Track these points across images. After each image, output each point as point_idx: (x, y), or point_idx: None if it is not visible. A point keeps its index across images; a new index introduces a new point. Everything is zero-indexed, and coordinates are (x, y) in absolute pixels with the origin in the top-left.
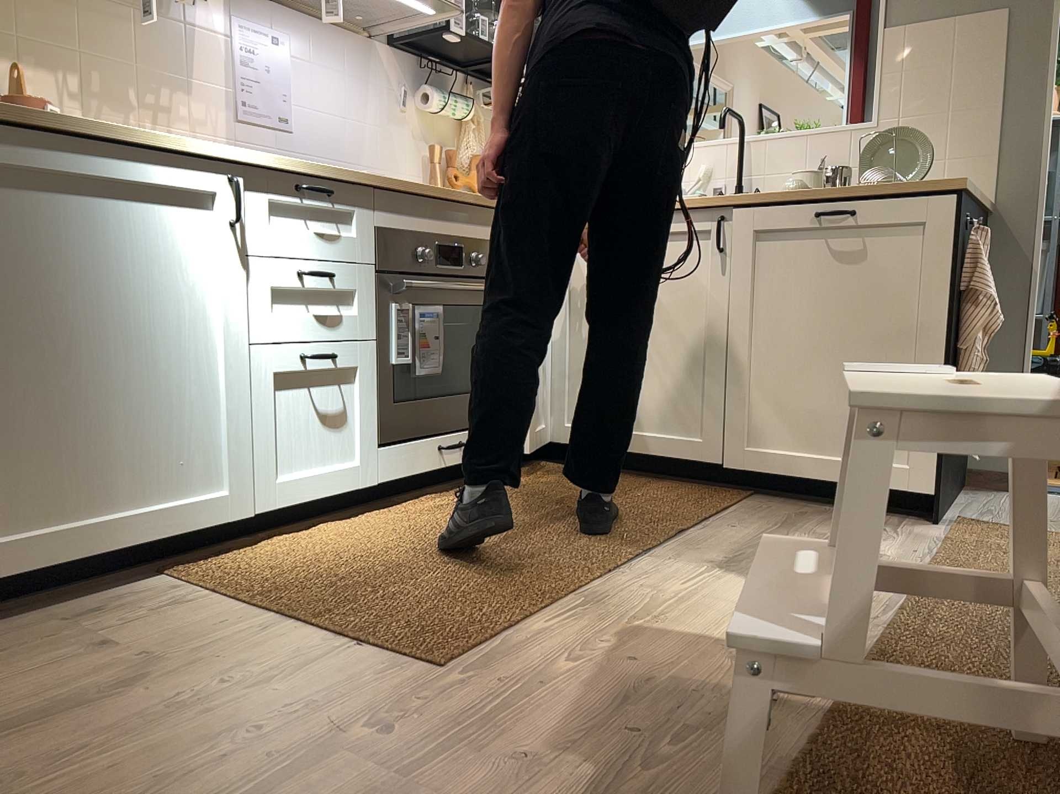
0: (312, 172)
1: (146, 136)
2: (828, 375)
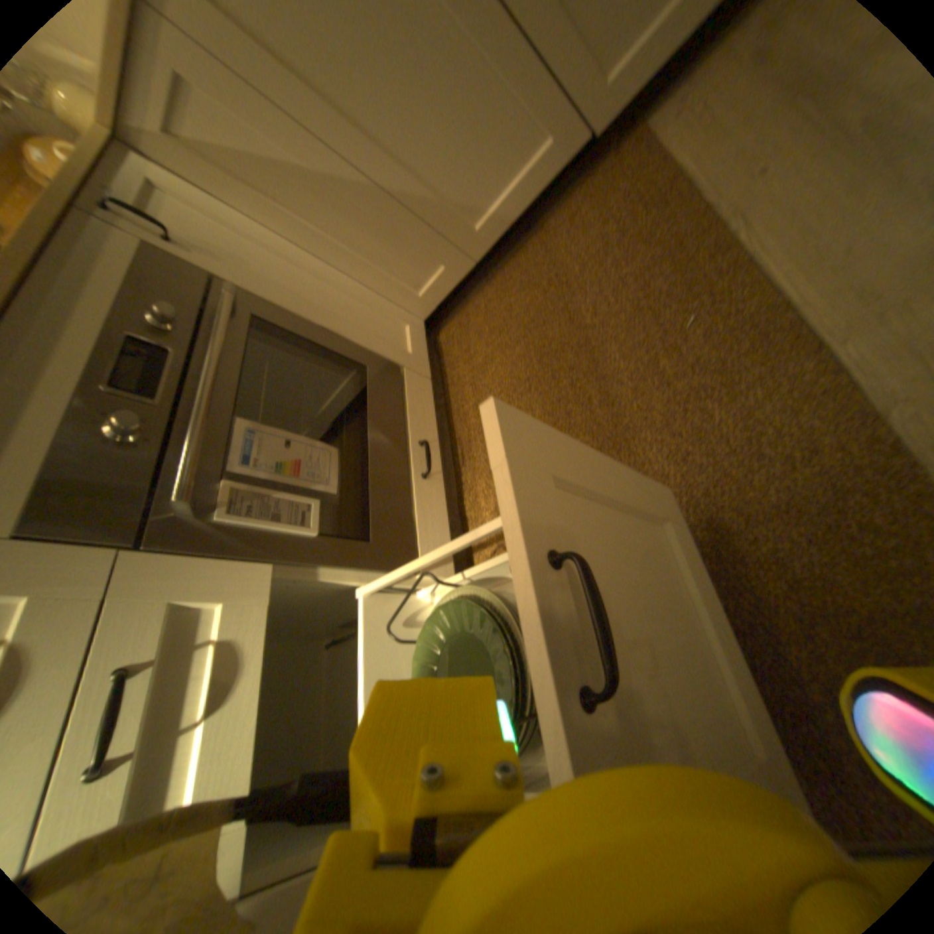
0: None
1: None
2: None
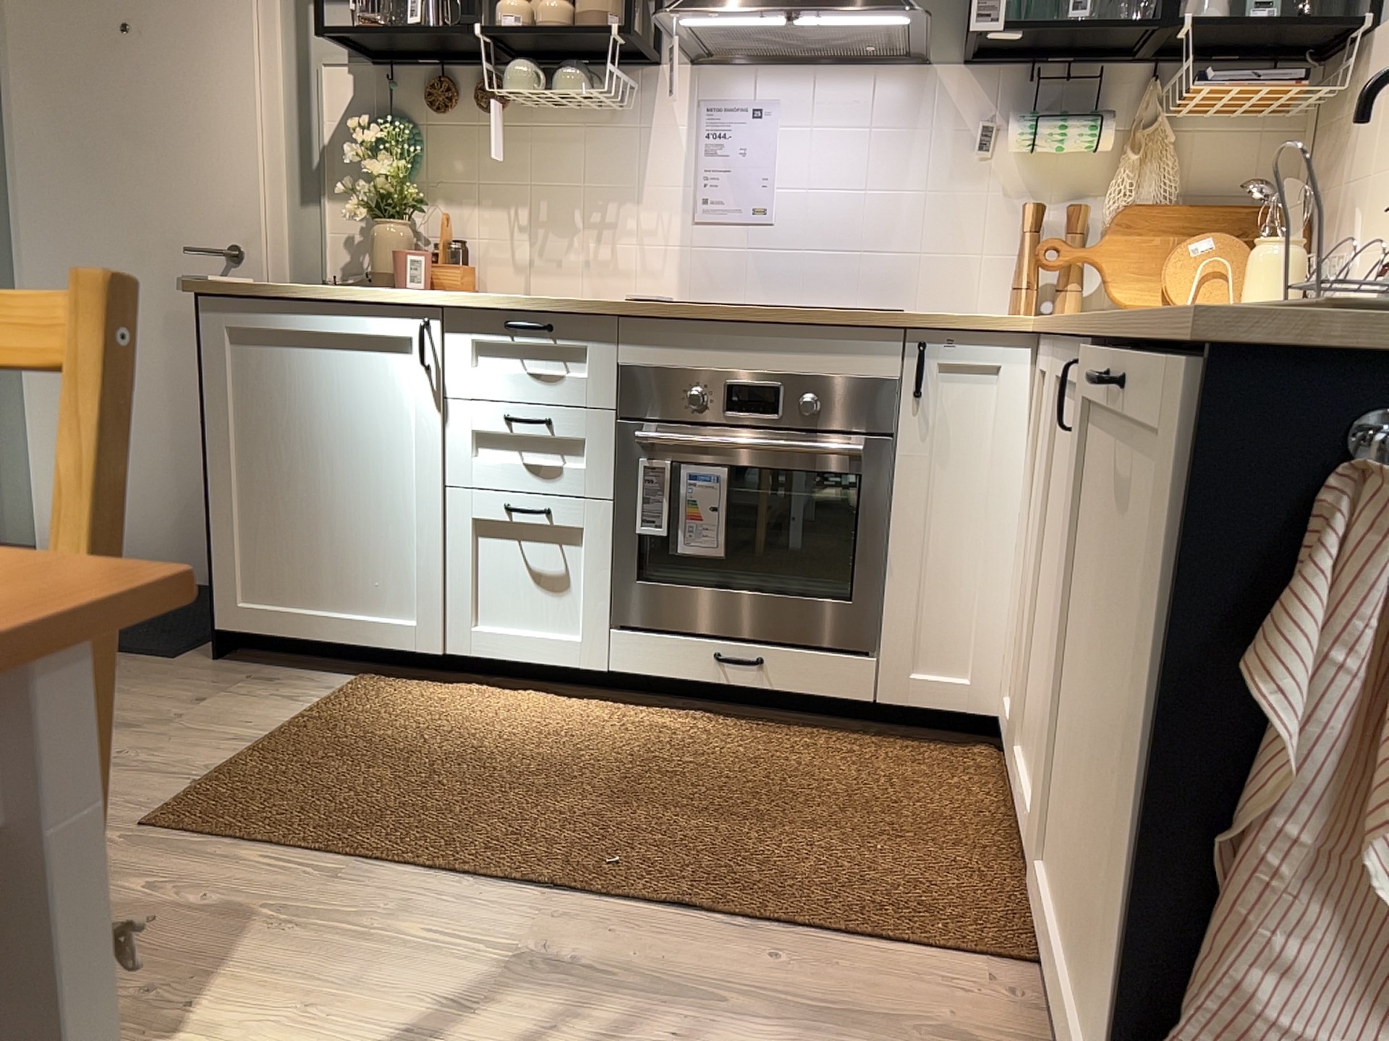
0: (517, 305)
1: (352, 289)
2: (1099, 792)
